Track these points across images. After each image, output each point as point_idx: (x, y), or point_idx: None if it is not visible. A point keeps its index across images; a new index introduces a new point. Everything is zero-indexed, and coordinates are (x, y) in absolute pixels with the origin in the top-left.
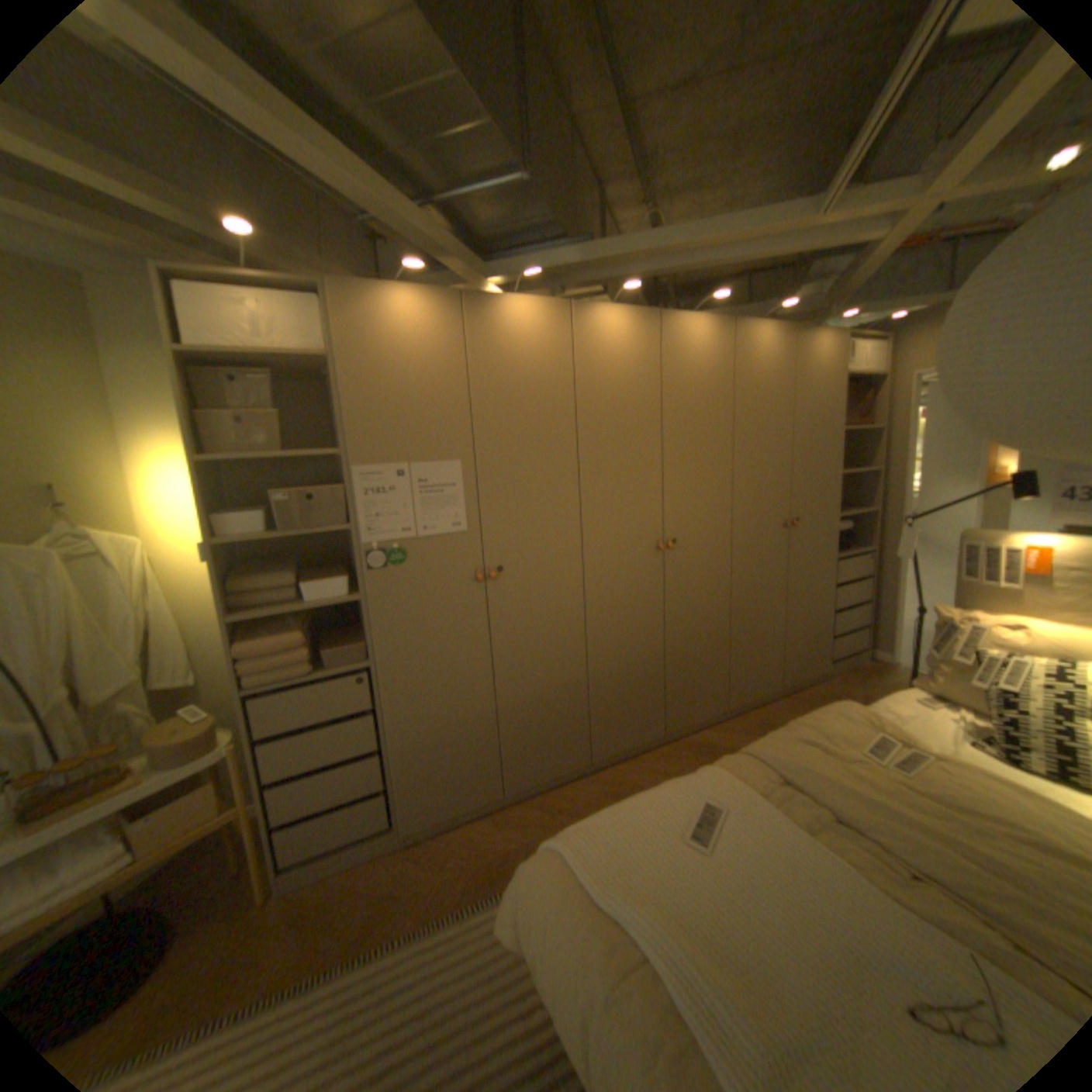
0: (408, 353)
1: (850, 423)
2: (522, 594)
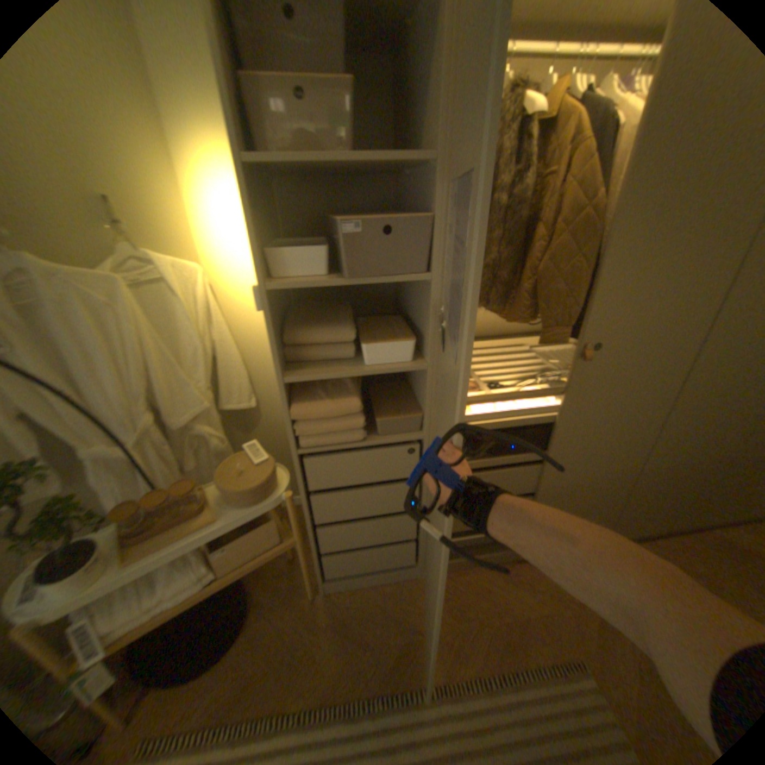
0: None
1: None
2: (611, 379)
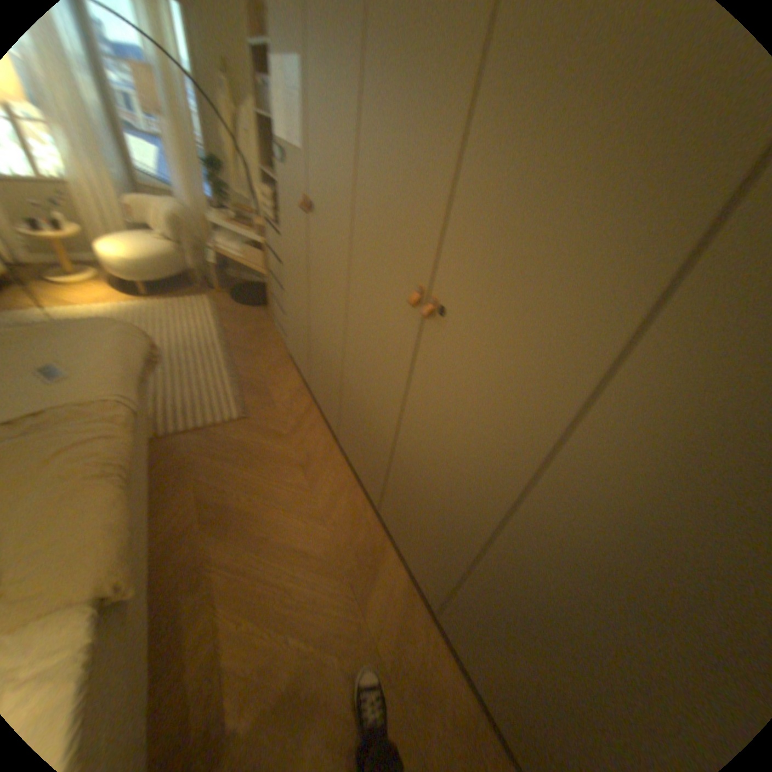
0: None
1: None
2: (317, 244)
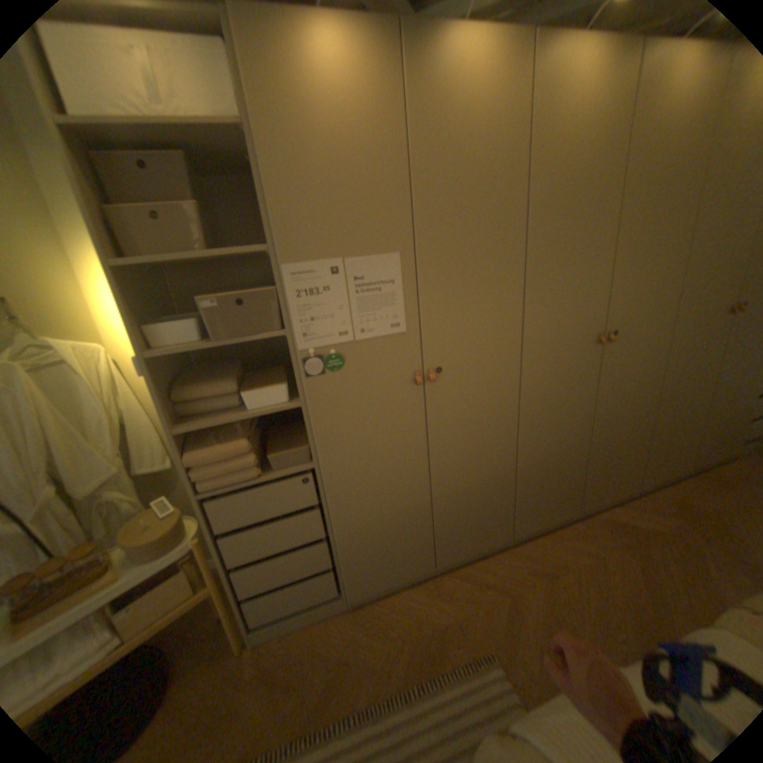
0: (337, 114)
1: None
2: (459, 394)
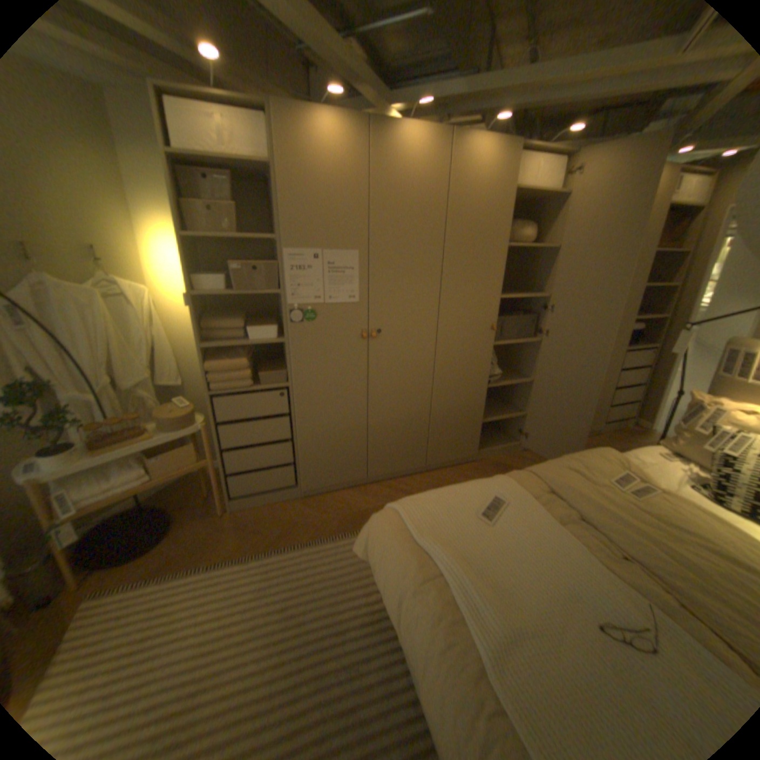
0: (327, 163)
1: (663, 245)
2: (392, 350)
